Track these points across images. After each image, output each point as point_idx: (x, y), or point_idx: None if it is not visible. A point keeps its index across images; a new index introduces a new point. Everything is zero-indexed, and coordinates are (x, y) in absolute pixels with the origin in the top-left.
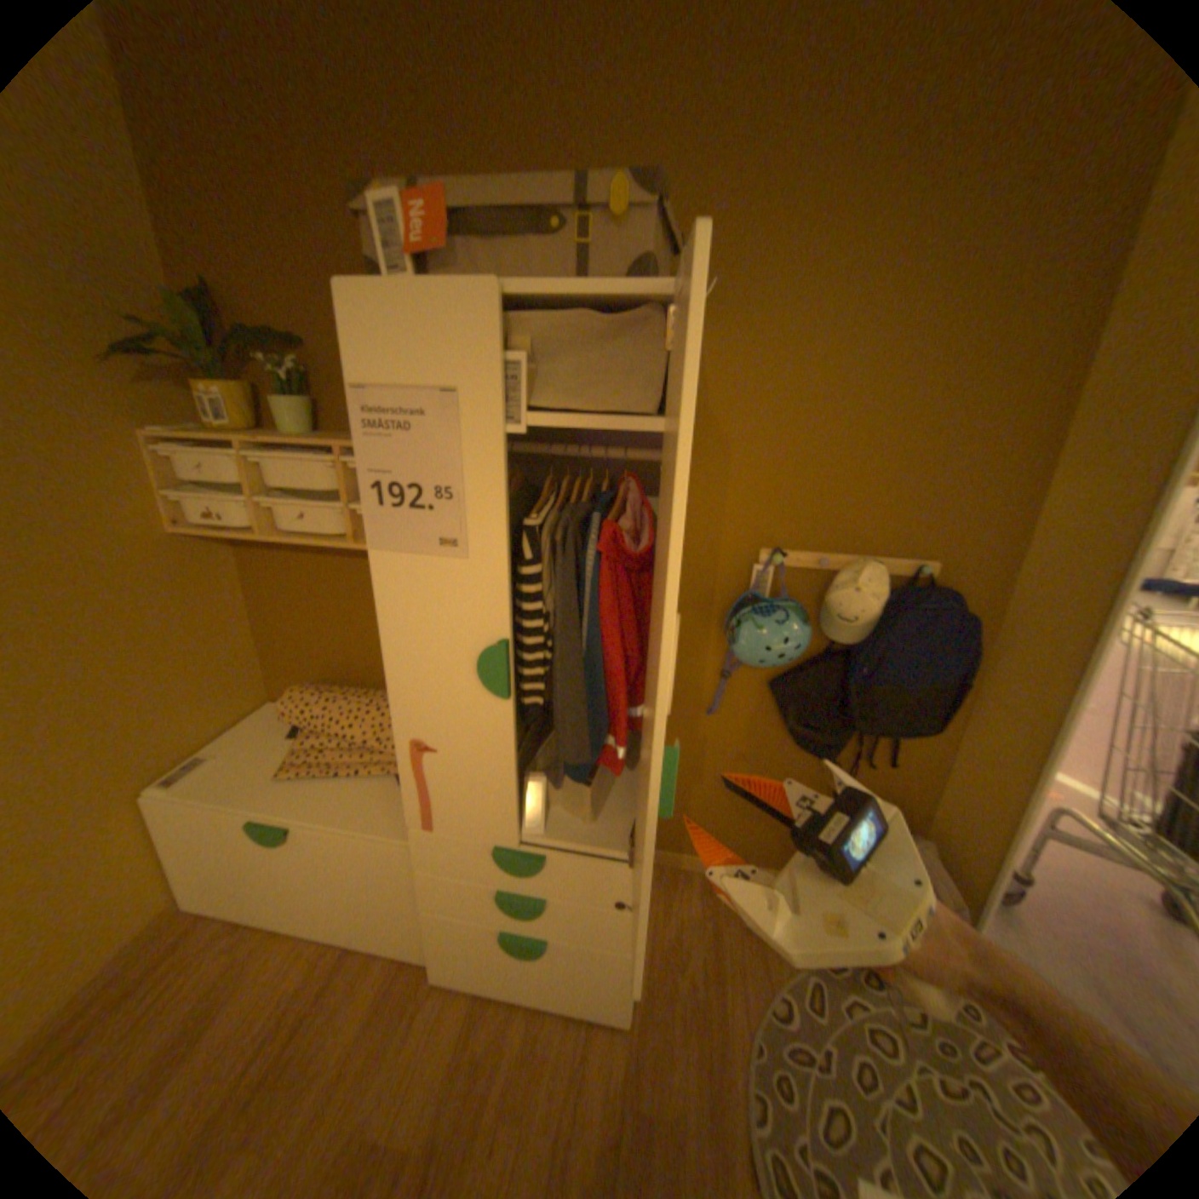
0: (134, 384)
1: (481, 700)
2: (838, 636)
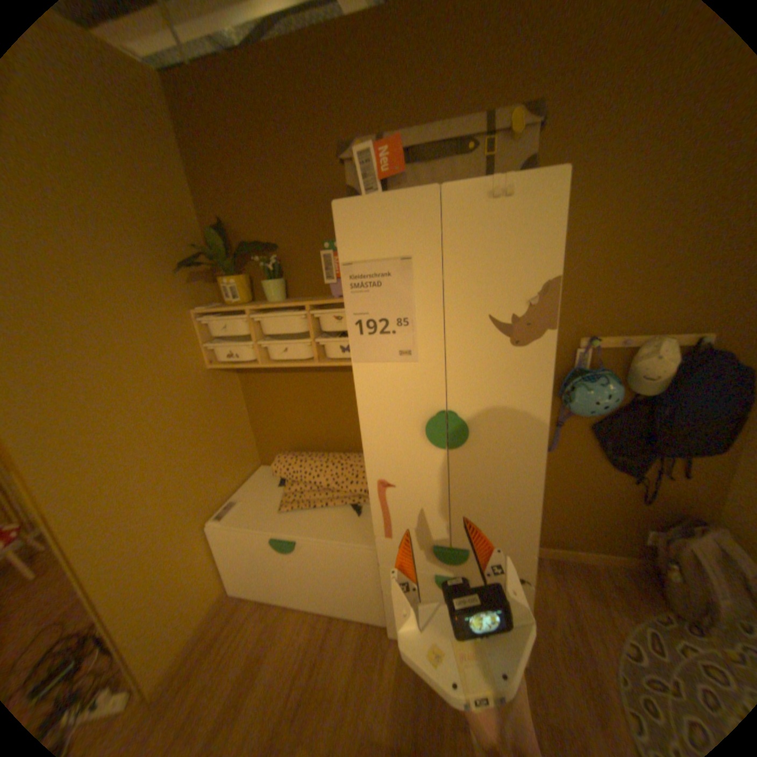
0: (187, 283)
1: (425, 450)
2: (644, 390)
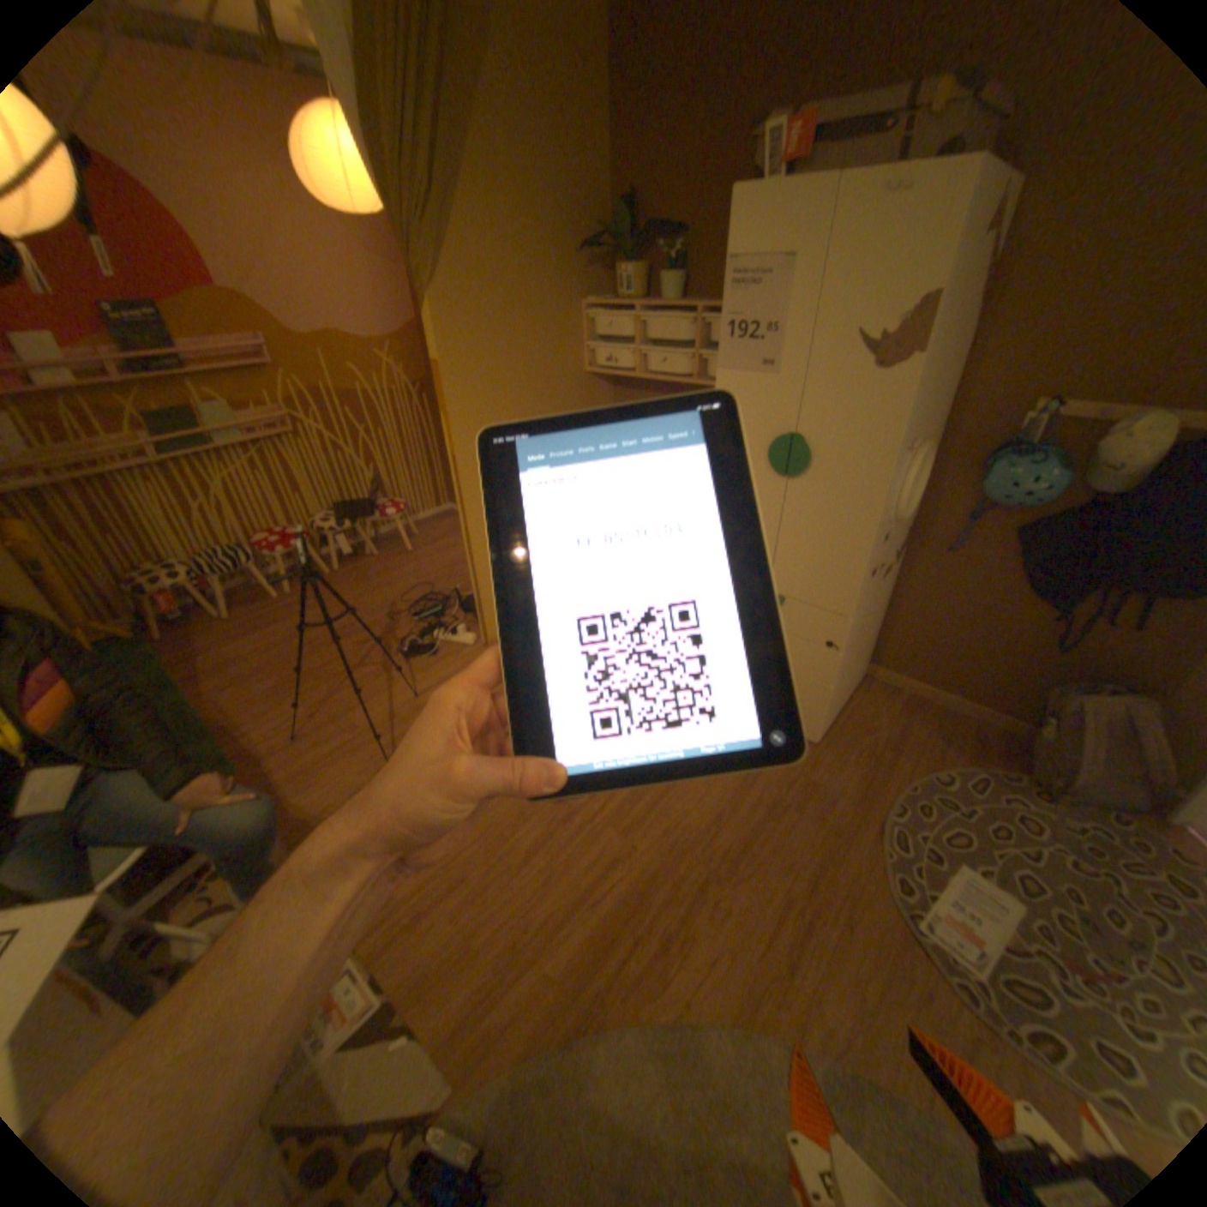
0: (584, 269)
1: (765, 477)
2: (1100, 484)
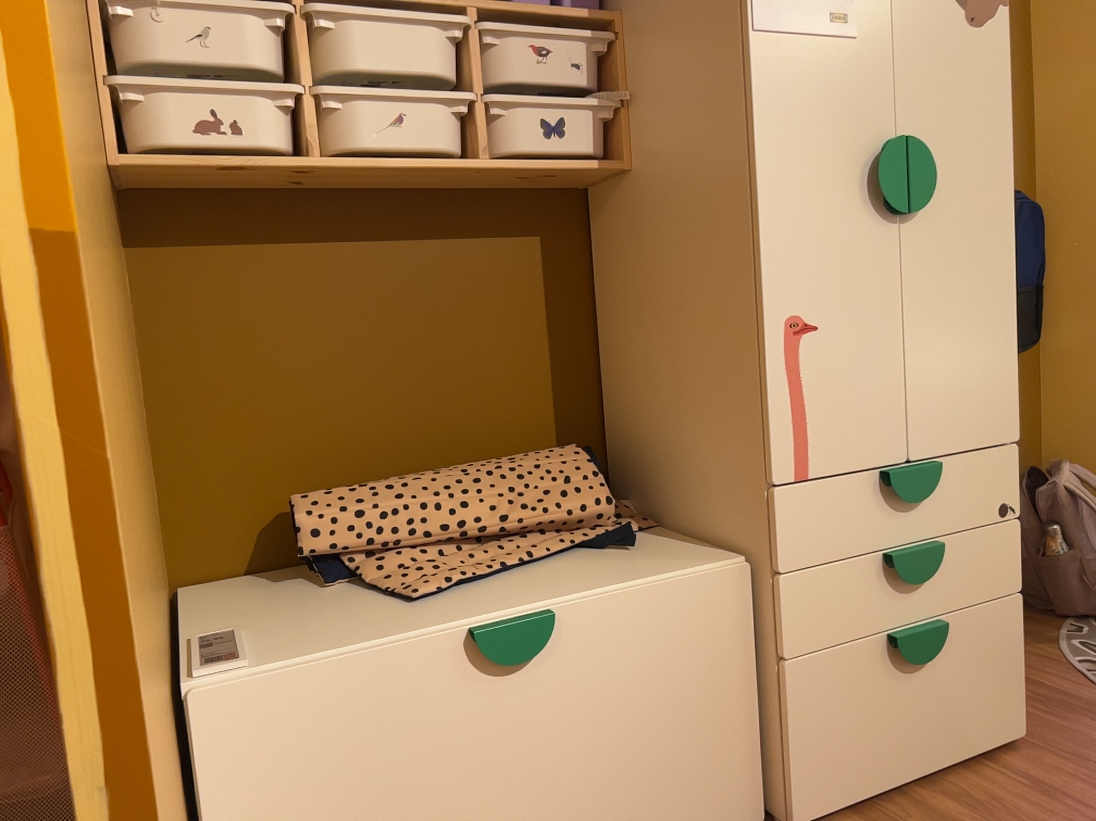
0: None
1: (869, 228)
2: None
